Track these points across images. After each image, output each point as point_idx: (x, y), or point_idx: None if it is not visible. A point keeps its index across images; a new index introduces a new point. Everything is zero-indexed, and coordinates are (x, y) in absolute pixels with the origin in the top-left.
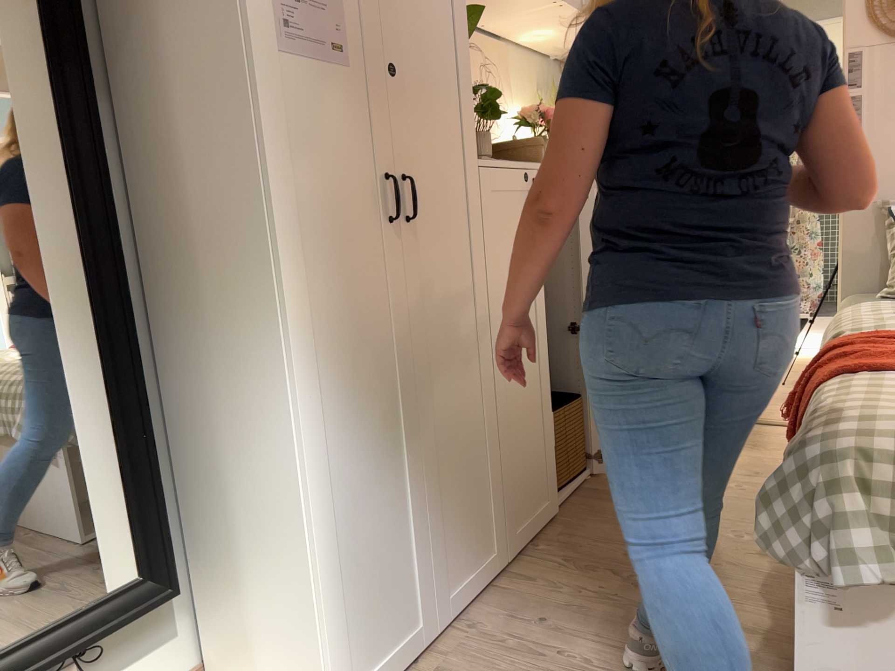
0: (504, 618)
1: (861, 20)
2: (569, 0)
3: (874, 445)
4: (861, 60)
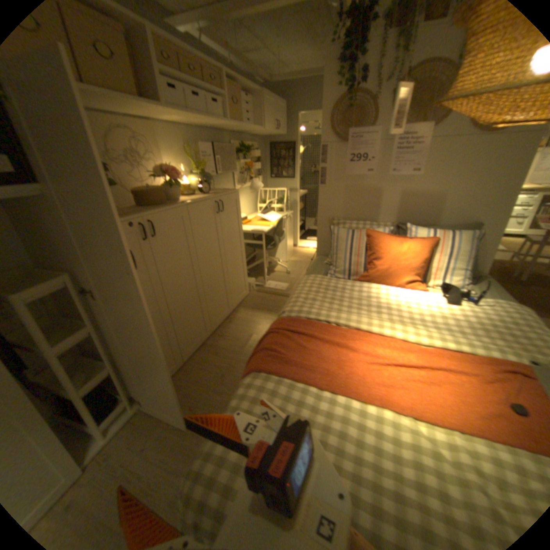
0: (127, 445)
1: (328, 128)
2: (174, 103)
3: (211, 485)
4: (327, 149)
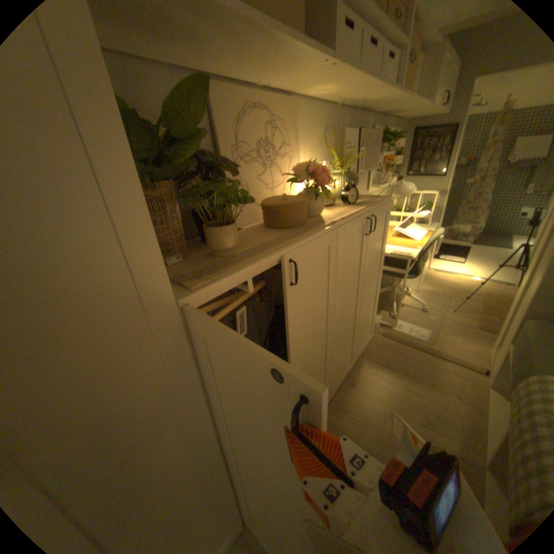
0: None
1: None
2: (347, 55)
3: None
4: None
